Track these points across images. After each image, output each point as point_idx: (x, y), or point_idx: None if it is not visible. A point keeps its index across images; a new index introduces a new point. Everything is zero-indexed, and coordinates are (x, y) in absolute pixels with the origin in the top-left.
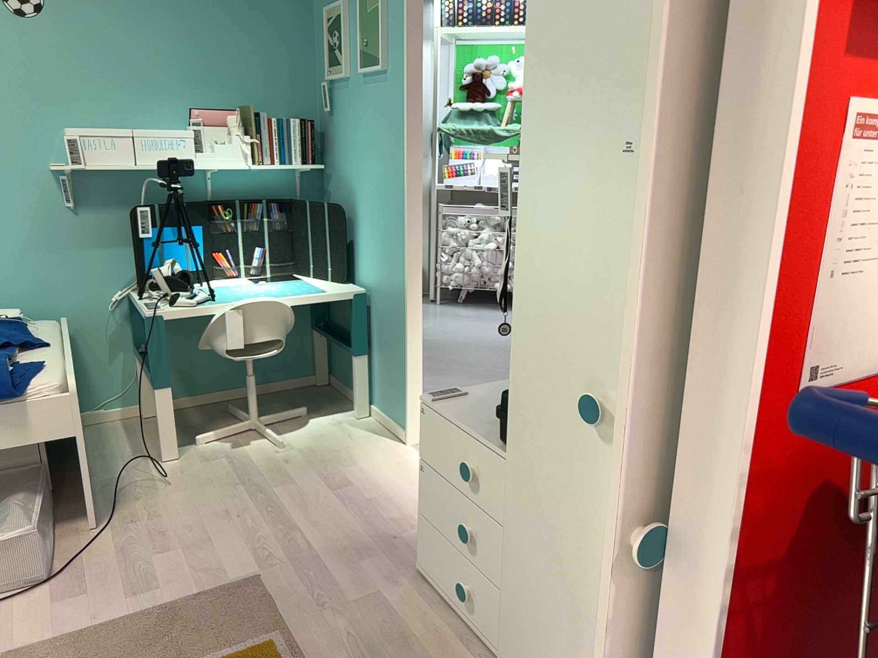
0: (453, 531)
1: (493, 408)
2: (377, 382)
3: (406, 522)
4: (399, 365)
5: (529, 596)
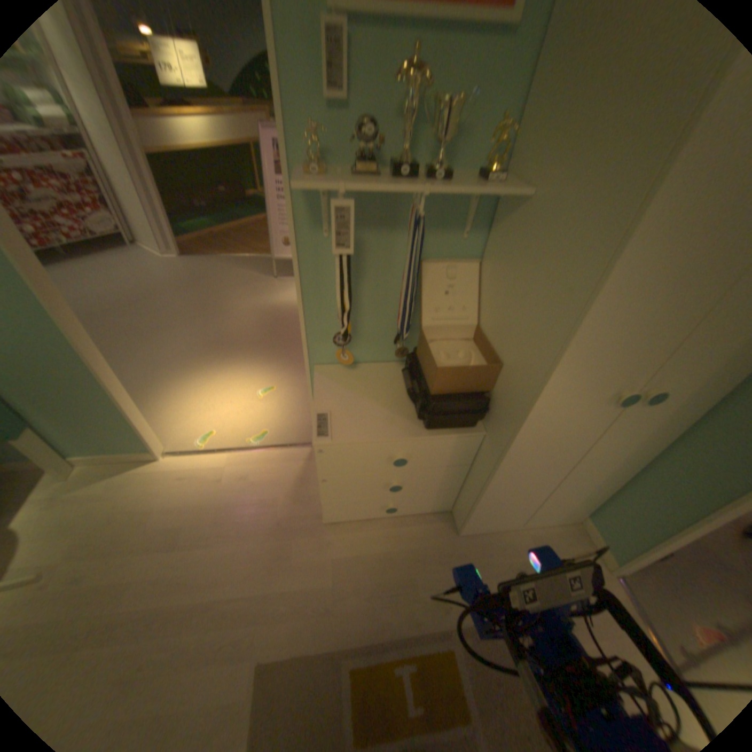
0: (372, 490)
1: (364, 407)
2: (65, 437)
3: (263, 506)
4: (102, 412)
5: (510, 488)
